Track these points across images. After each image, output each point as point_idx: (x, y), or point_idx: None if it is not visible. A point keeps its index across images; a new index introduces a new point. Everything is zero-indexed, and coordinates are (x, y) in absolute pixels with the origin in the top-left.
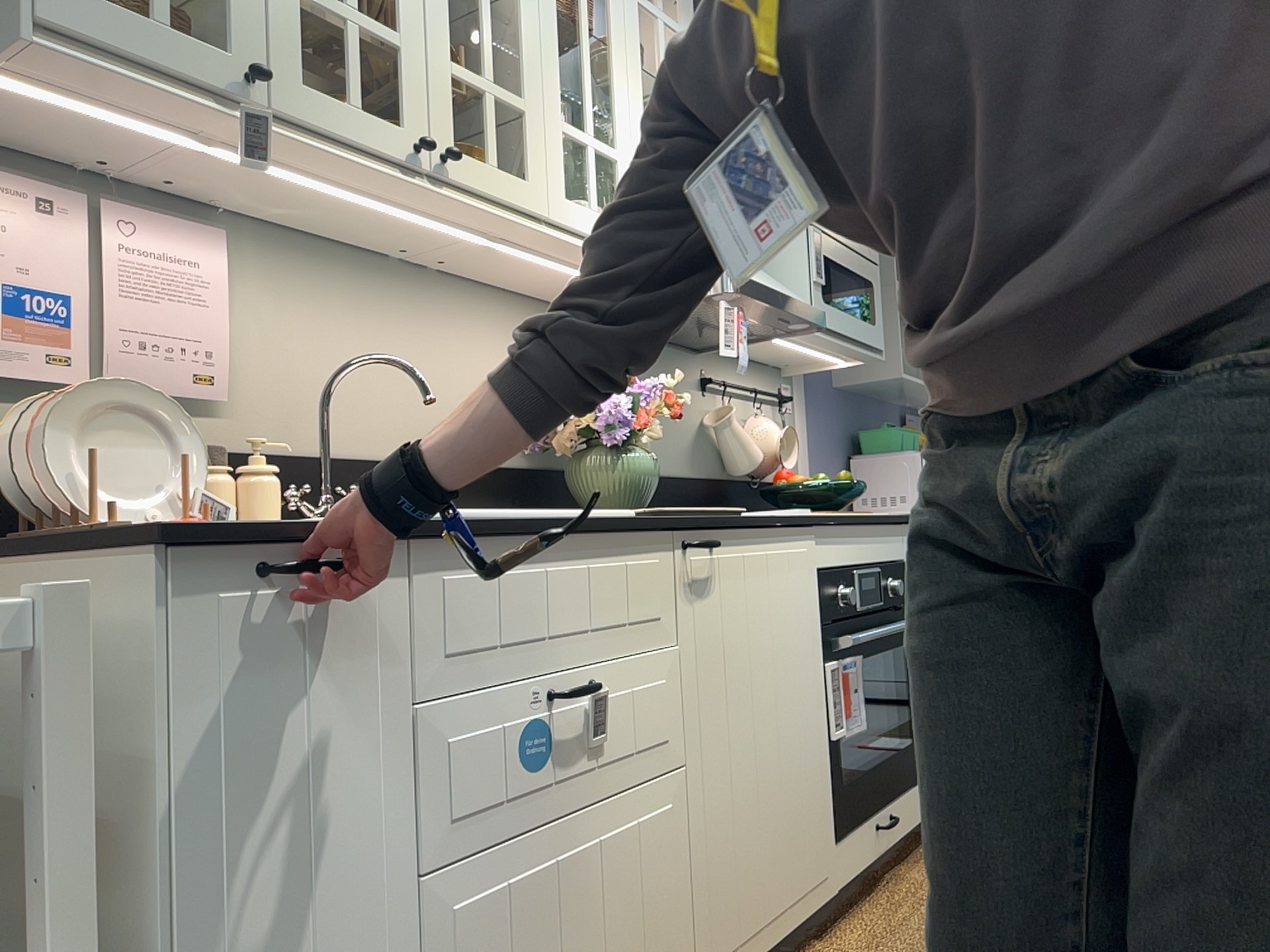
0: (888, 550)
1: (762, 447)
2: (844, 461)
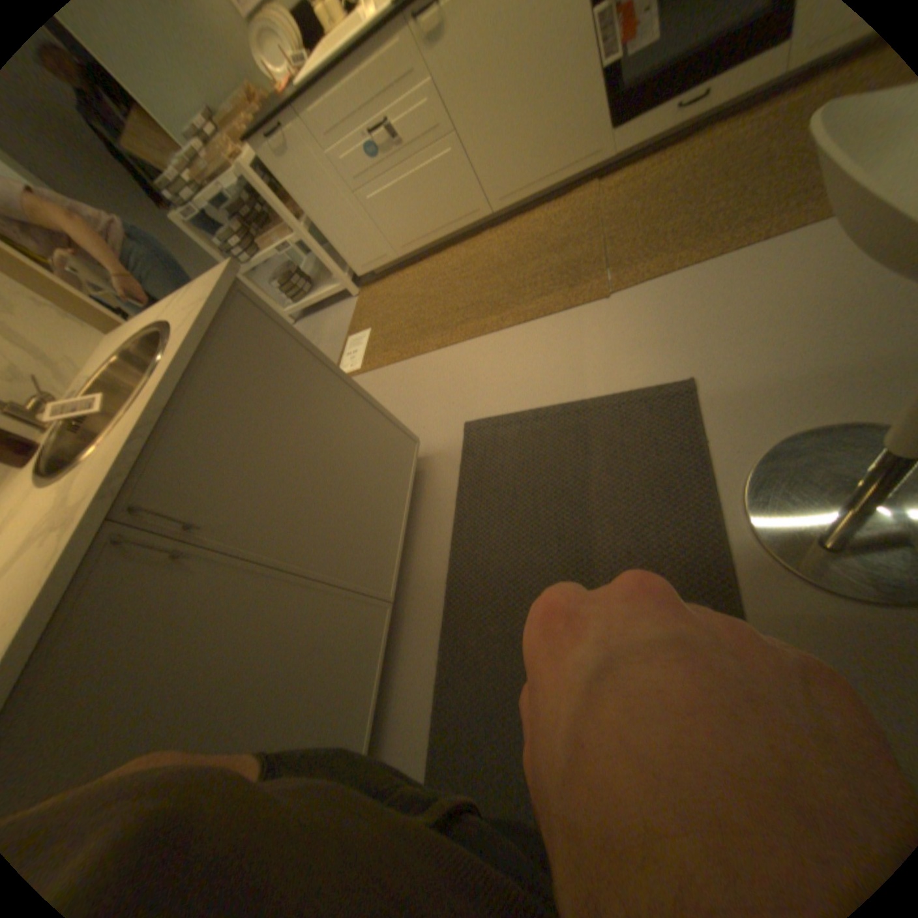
0: None
1: None
2: None
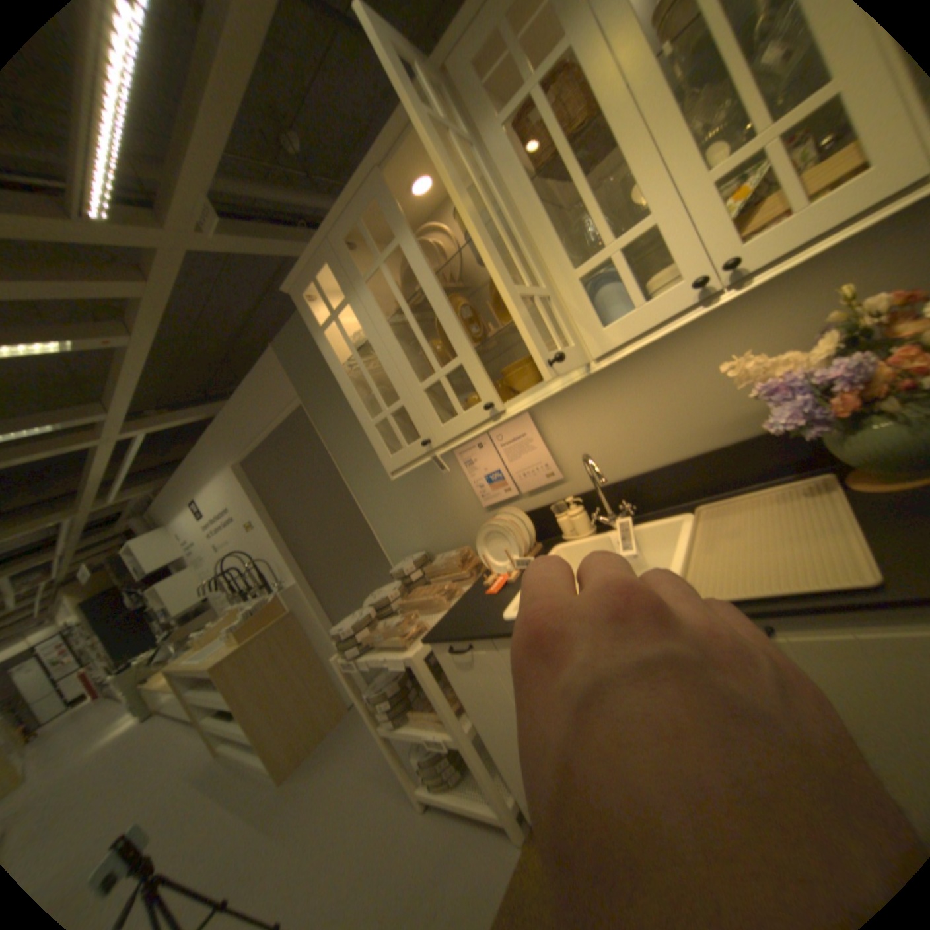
0: None
1: None
2: None
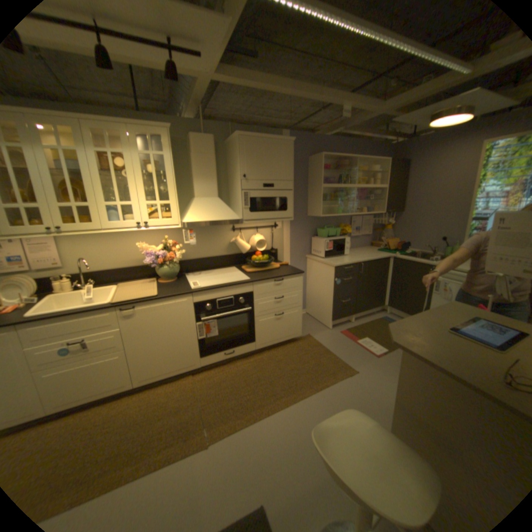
0: (240, 291)
1: (249, 246)
2: (309, 238)
